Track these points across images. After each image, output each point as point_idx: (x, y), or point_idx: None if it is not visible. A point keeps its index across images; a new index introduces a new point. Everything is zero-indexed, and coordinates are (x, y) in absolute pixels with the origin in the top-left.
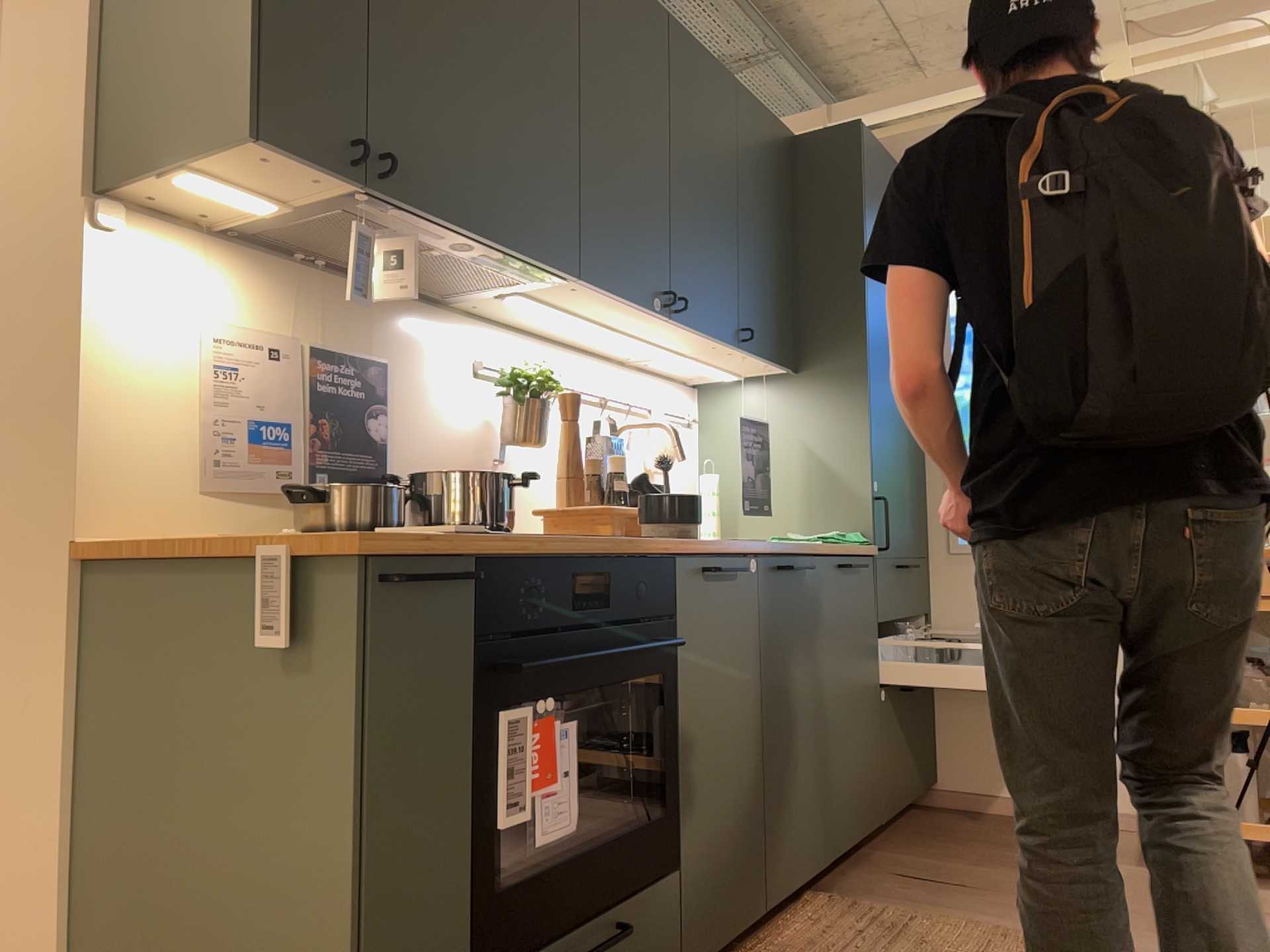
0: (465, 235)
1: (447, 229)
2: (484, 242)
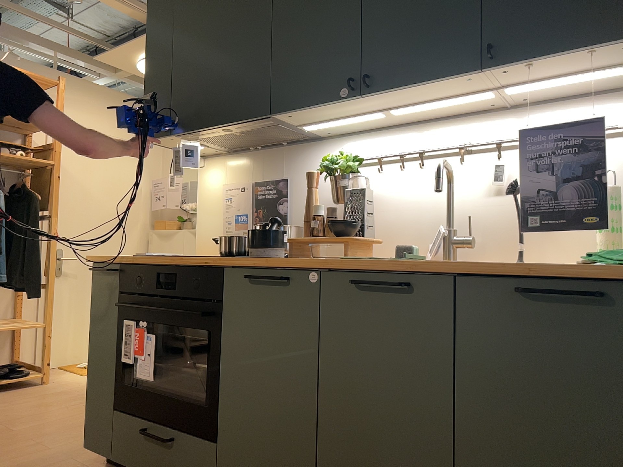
0: (214, 128)
1: (207, 130)
2: (222, 127)
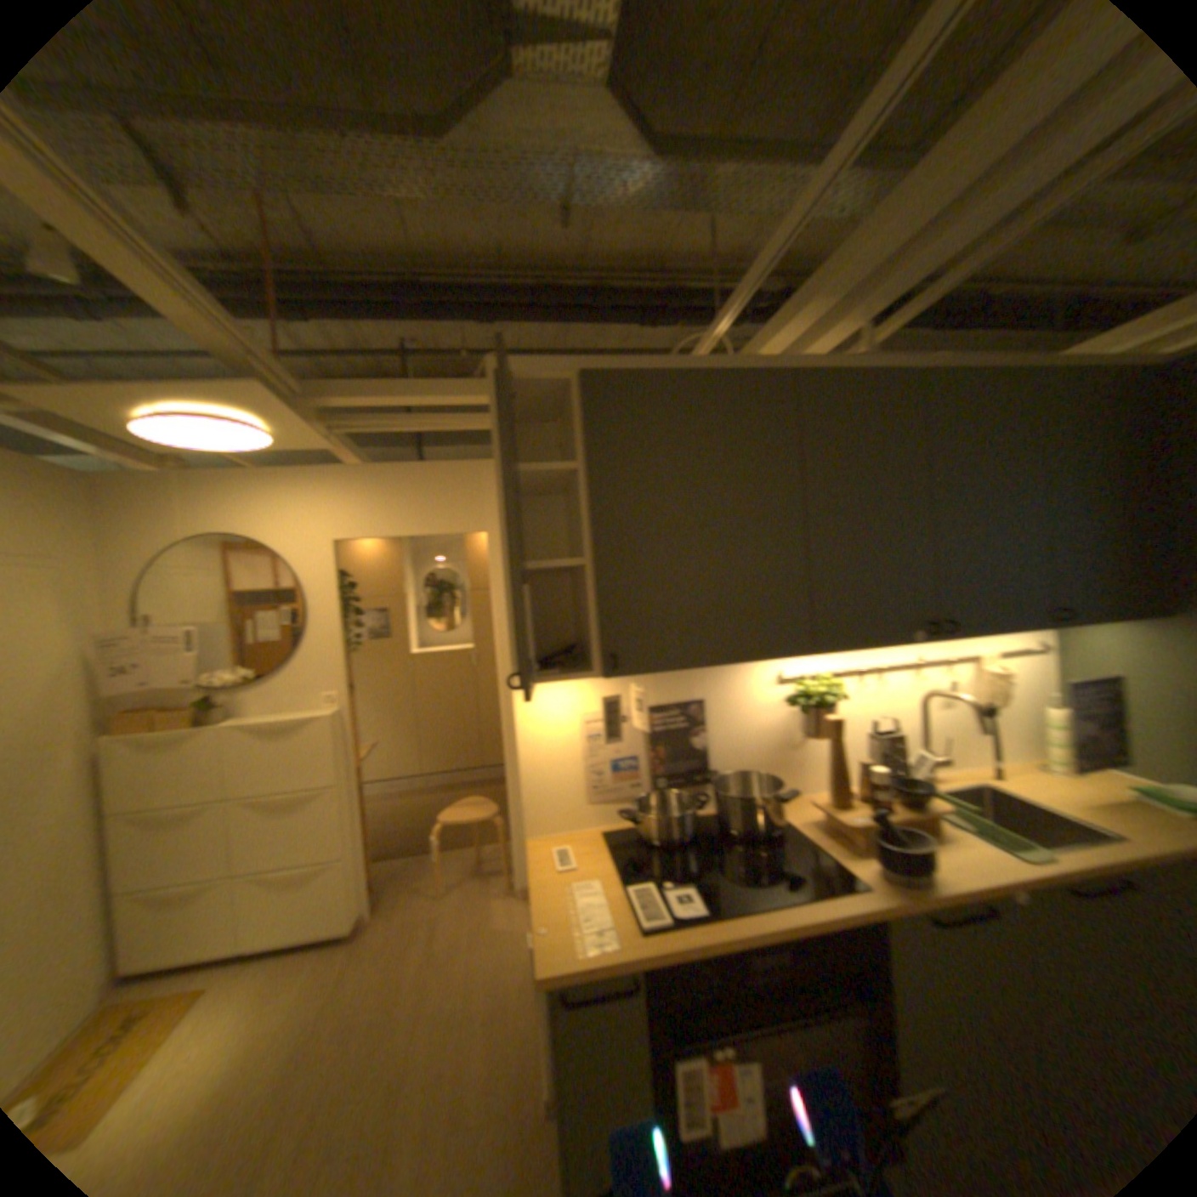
0: (696, 667)
1: (680, 669)
2: (714, 665)
